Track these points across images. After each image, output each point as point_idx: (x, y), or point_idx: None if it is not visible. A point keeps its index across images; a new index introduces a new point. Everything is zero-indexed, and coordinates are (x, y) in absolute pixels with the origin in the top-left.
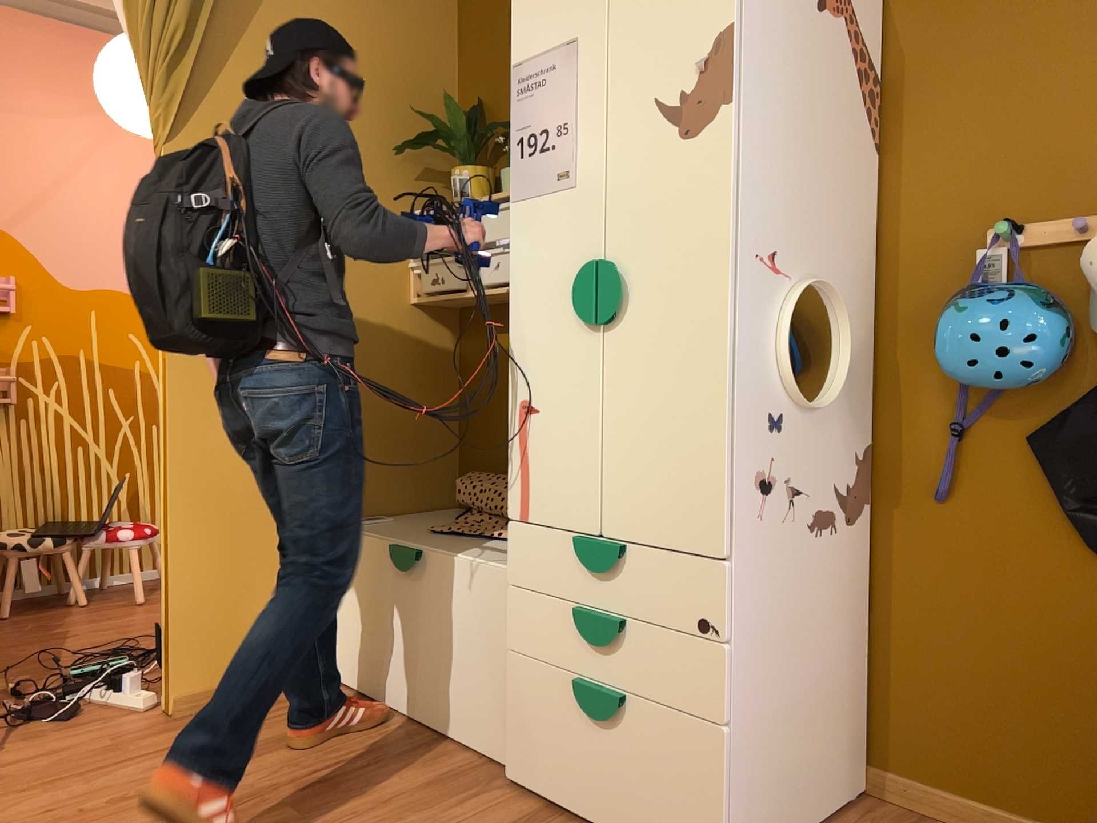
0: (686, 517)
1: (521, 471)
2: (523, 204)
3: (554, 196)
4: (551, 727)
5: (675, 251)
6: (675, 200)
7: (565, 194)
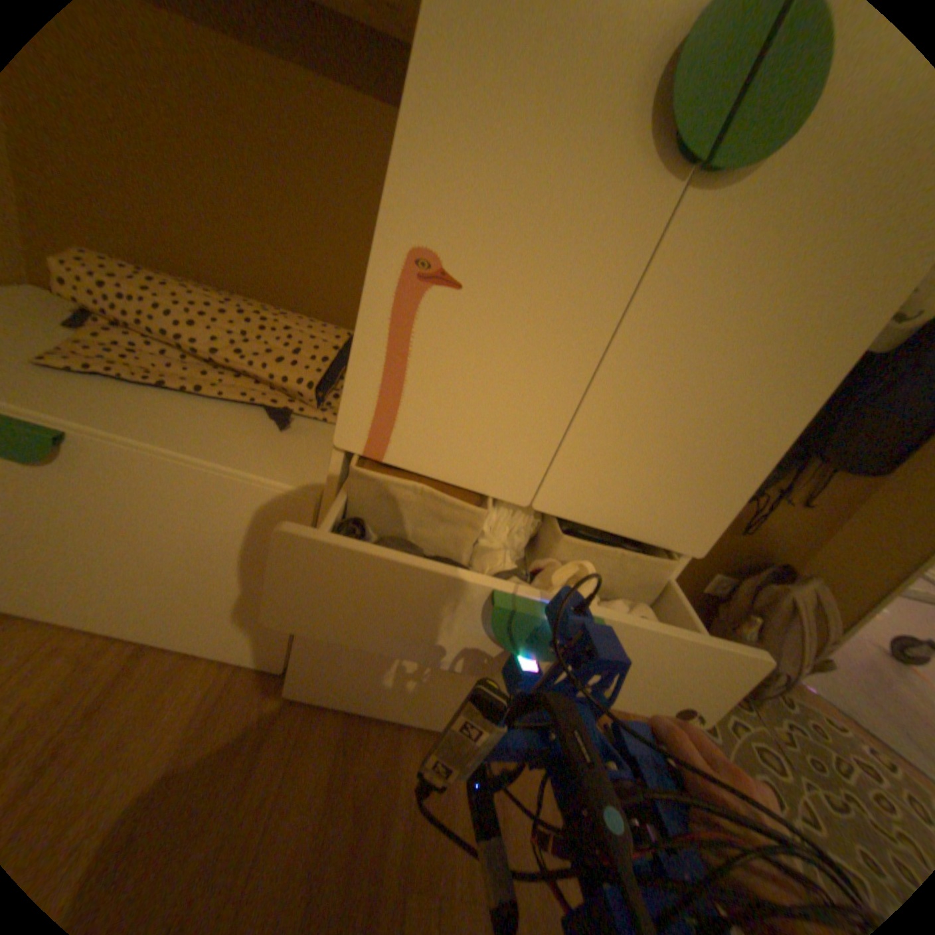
0: (675, 509)
1: (385, 380)
2: None
3: None
4: (373, 663)
5: None
6: None
7: None
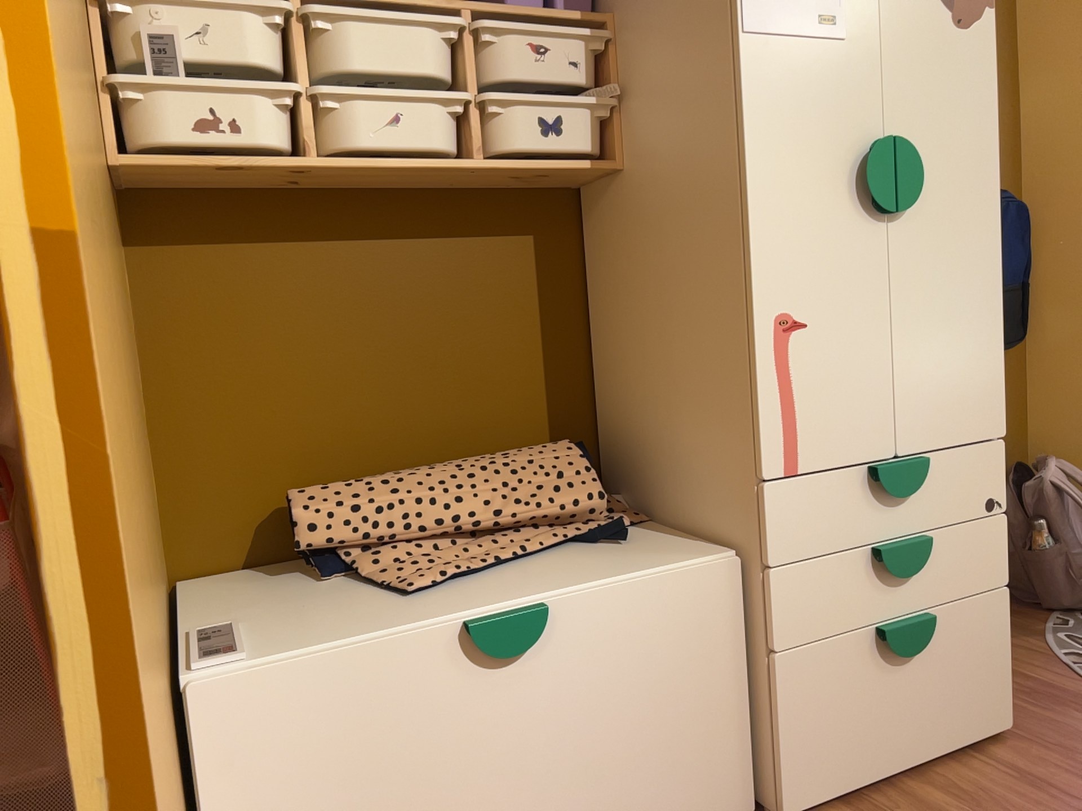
0: (974, 407)
1: (785, 410)
2: (766, 41)
3: (817, 44)
4: (847, 705)
5: (954, 141)
6: (952, 88)
7: (832, 46)
